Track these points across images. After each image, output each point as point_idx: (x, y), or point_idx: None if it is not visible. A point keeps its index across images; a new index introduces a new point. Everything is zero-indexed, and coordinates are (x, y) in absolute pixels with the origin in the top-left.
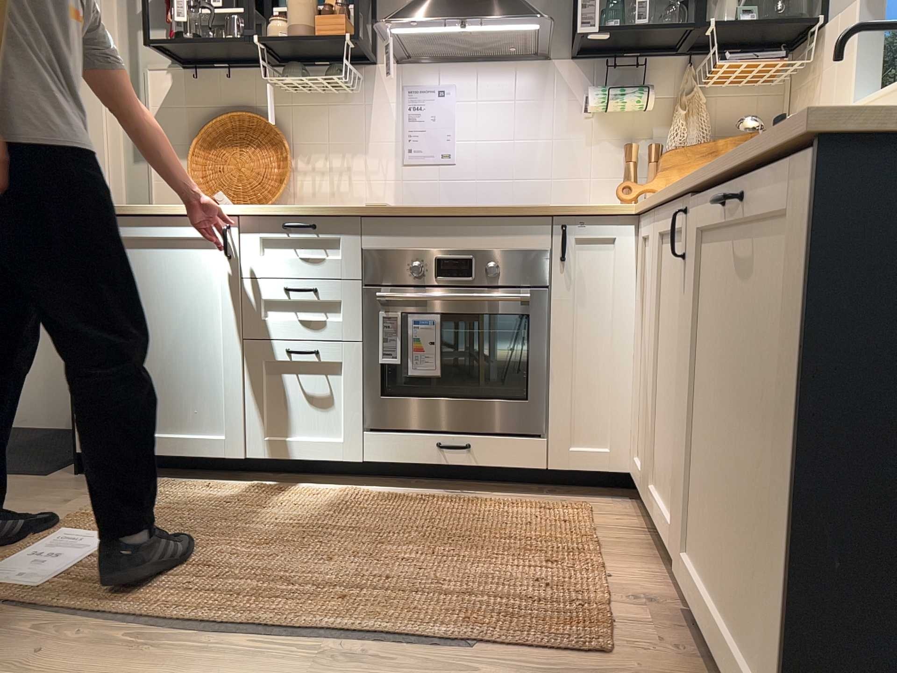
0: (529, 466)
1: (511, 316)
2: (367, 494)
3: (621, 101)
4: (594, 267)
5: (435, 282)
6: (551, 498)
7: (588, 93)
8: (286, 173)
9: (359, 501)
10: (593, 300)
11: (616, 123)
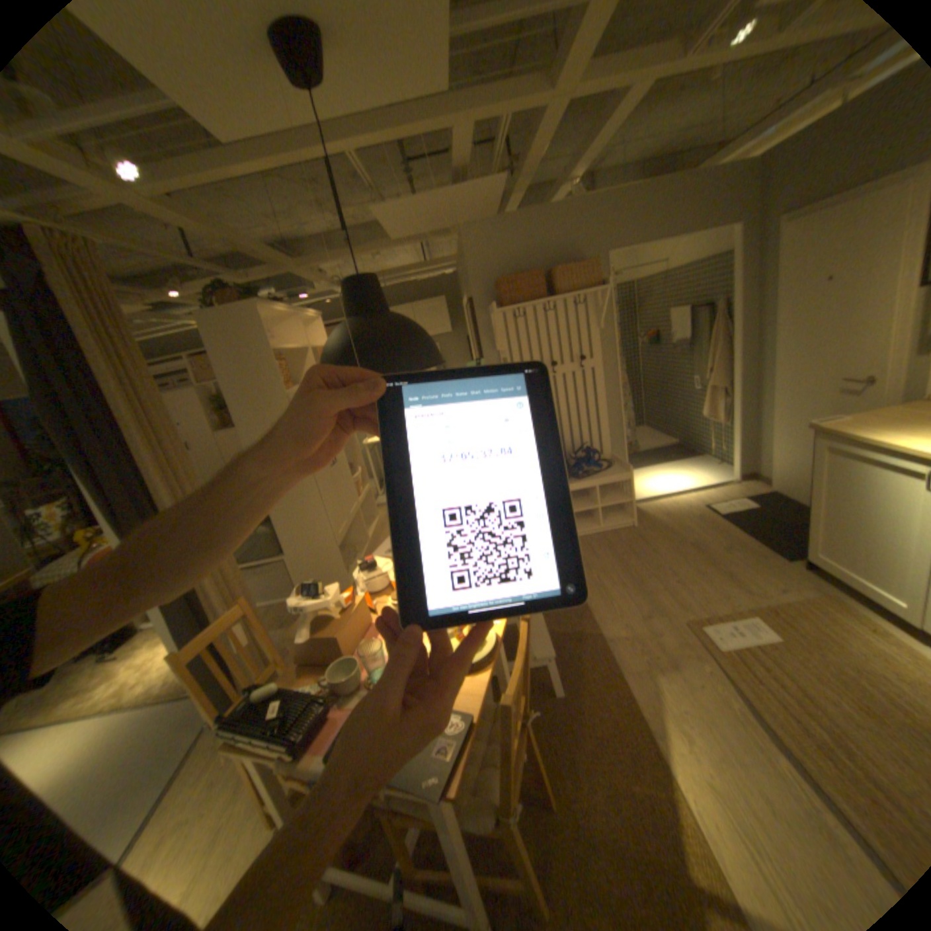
0: None
1: None
2: None
3: None
4: None
5: None
6: None
7: None
8: None
9: None
10: None
11: None
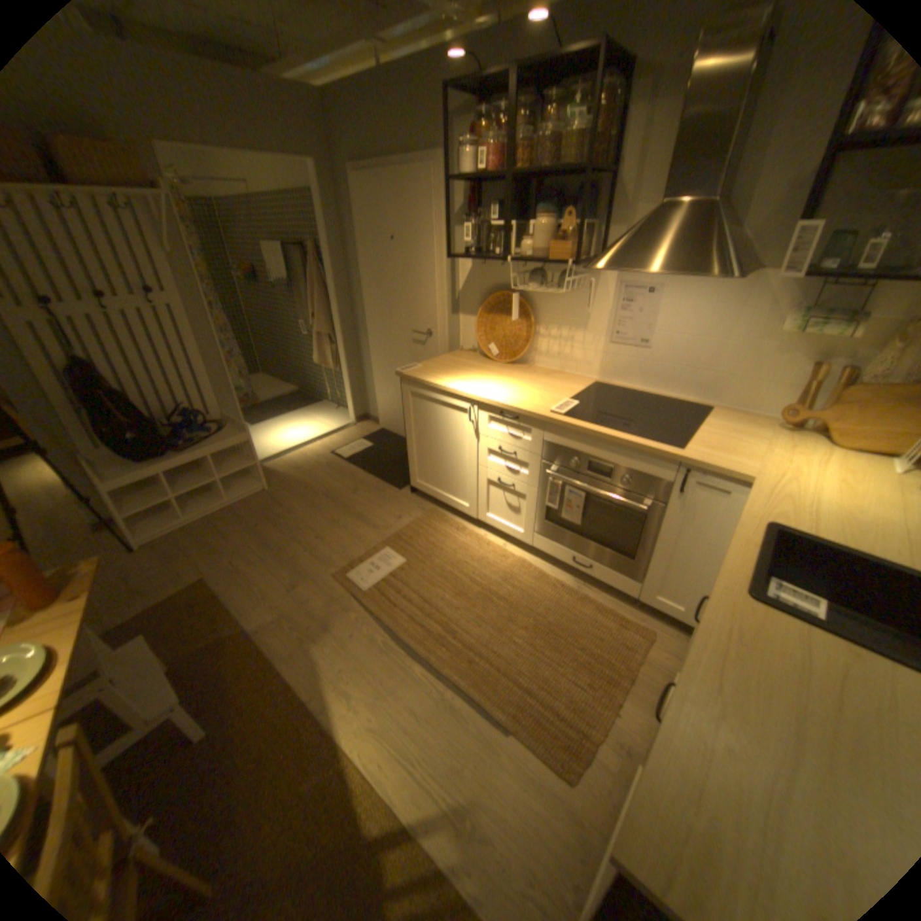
0: (625, 591)
1: (635, 506)
2: (529, 564)
3: (821, 332)
4: (705, 503)
5: (585, 473)
6: (635, 613)
7: (792, 311)
8: (530, 339)
9: (520, 570)
10: (697, 523)
11: (819, 337)
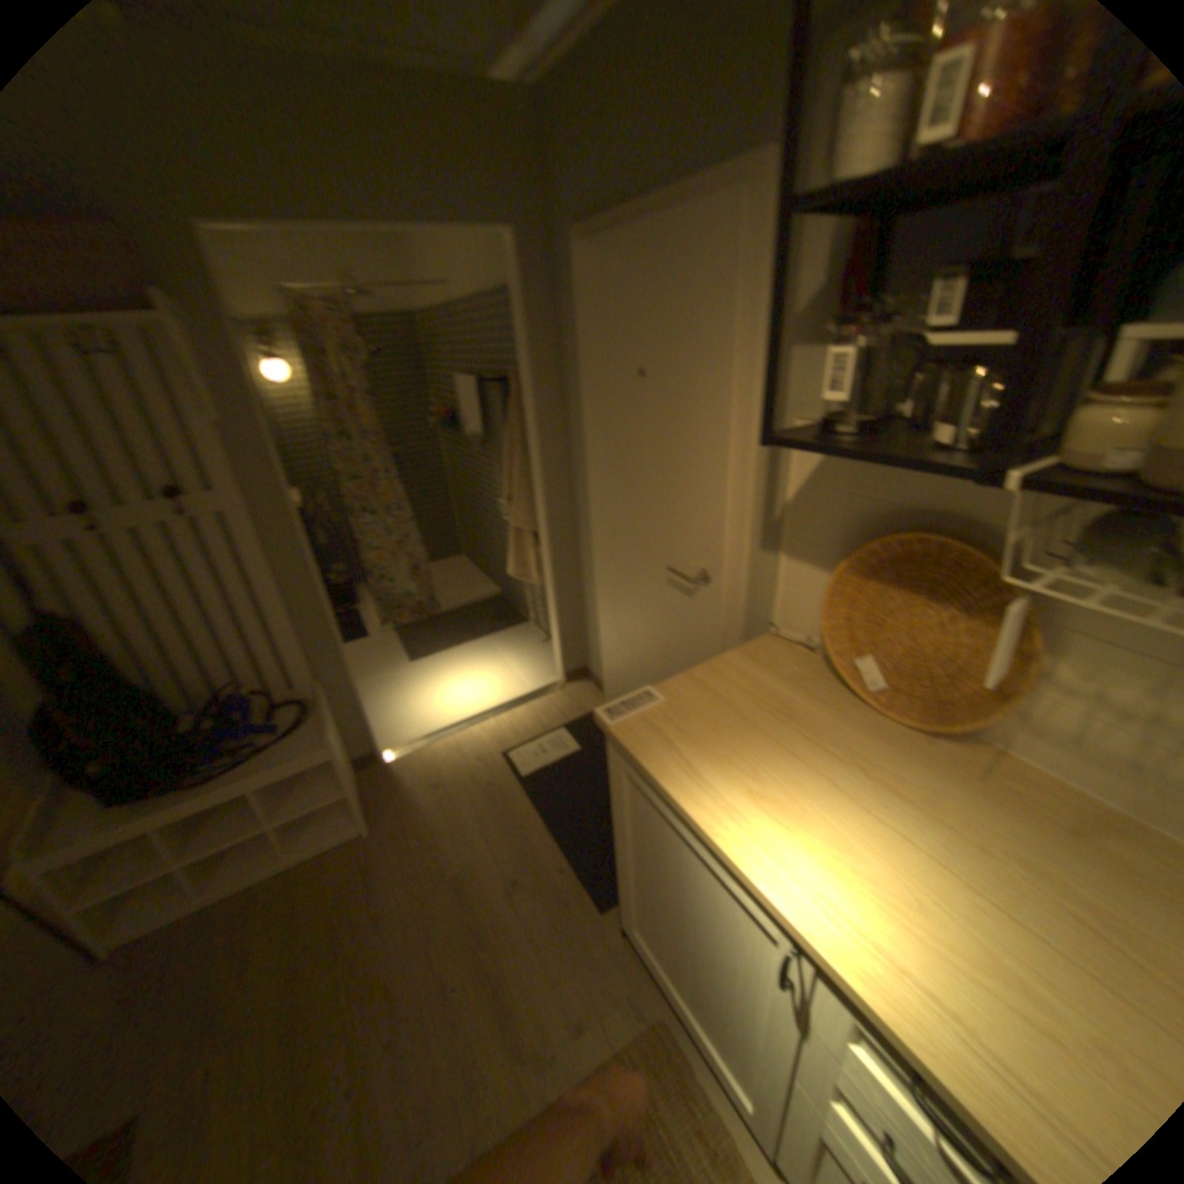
0: None
1: None
2: None
3: None
4: None
5: None
6: None
7: None
8: (1021, 696)
9: None
10: None
11: None
